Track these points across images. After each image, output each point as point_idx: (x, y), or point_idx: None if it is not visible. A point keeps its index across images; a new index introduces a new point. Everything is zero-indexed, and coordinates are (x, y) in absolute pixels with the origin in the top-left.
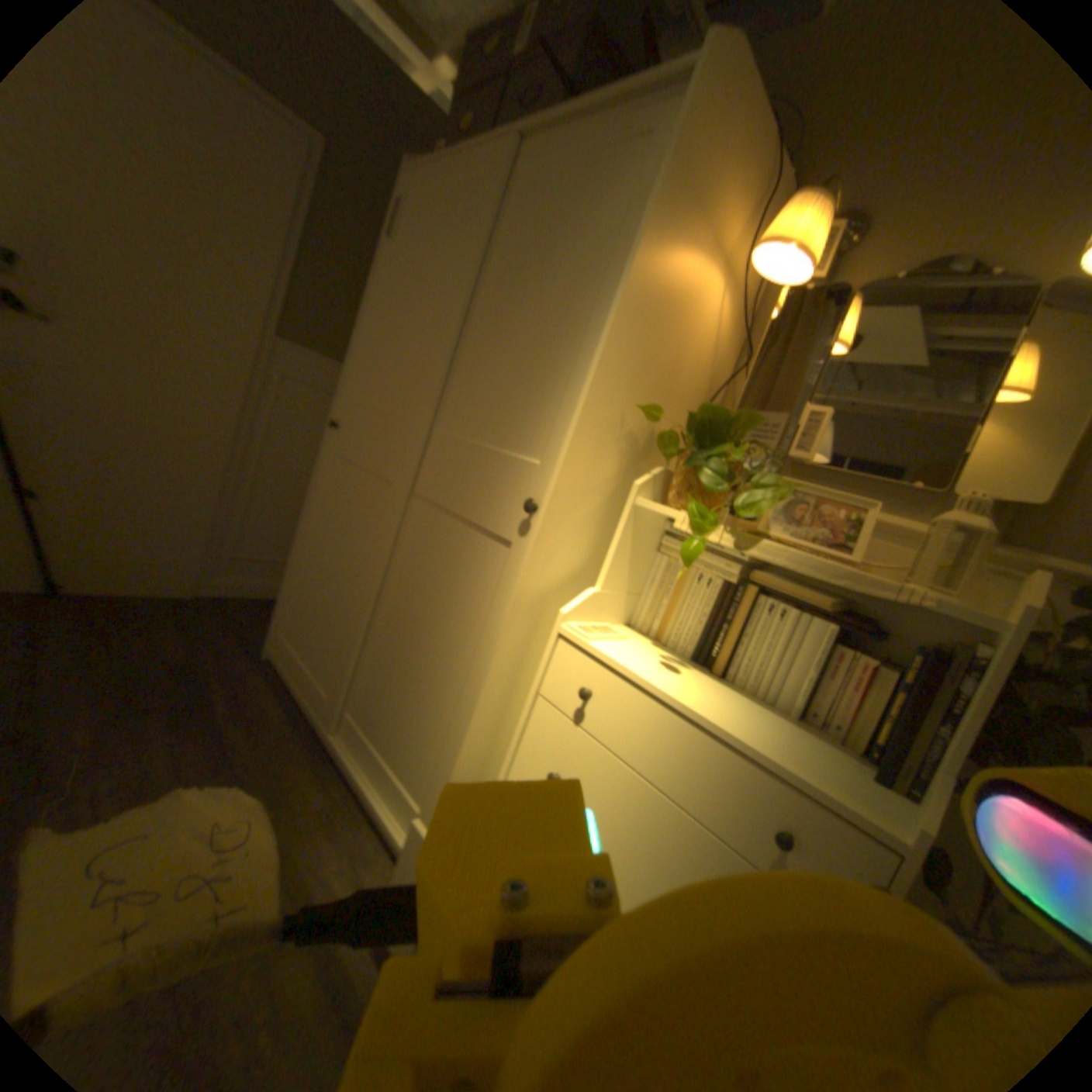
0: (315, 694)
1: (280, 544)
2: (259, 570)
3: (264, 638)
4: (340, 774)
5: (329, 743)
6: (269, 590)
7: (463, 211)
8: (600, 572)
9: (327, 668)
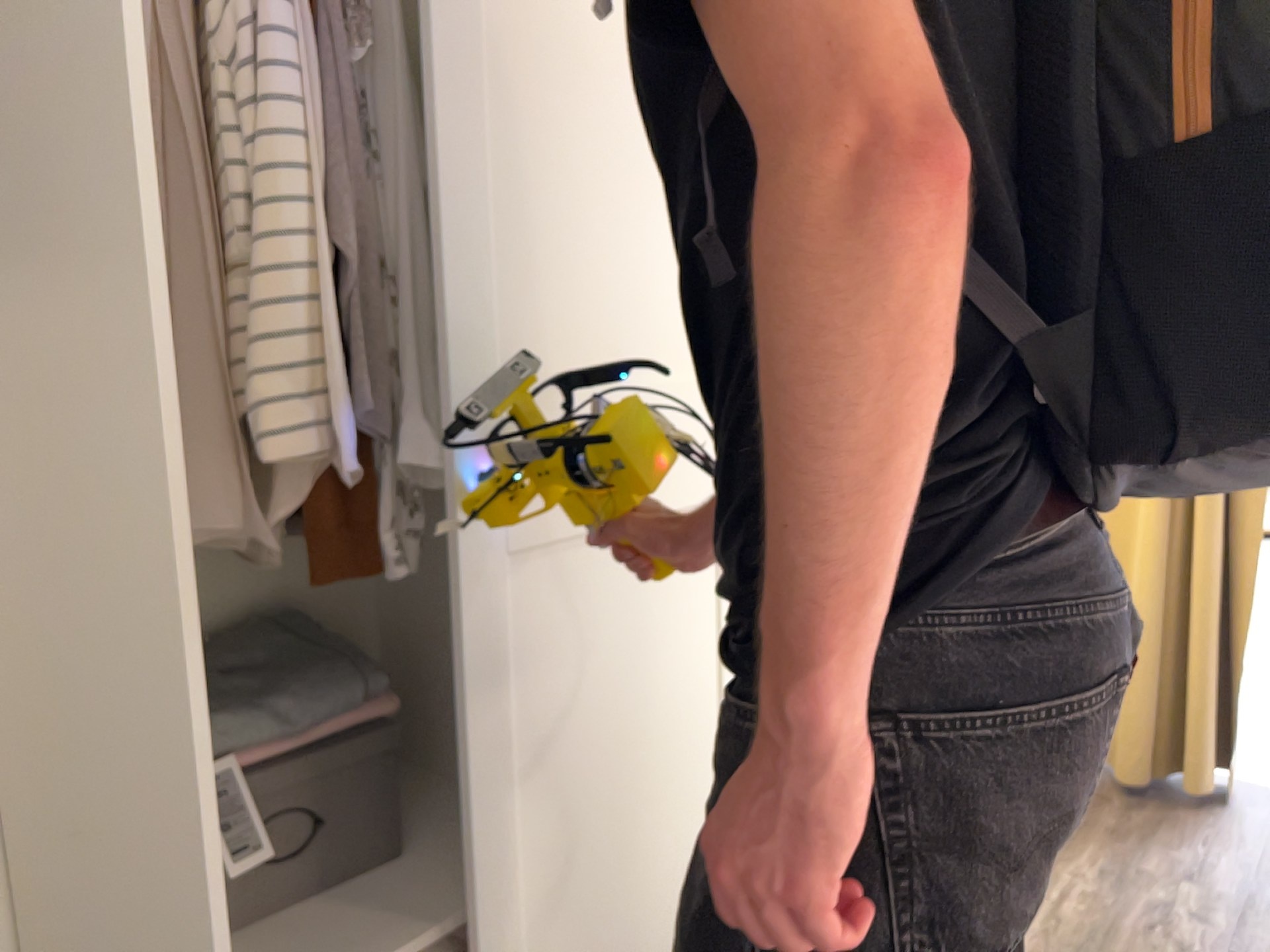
0: None
1: None
2: None
3: None
4: None
5: None
6: None
7: None
8: None
9: None
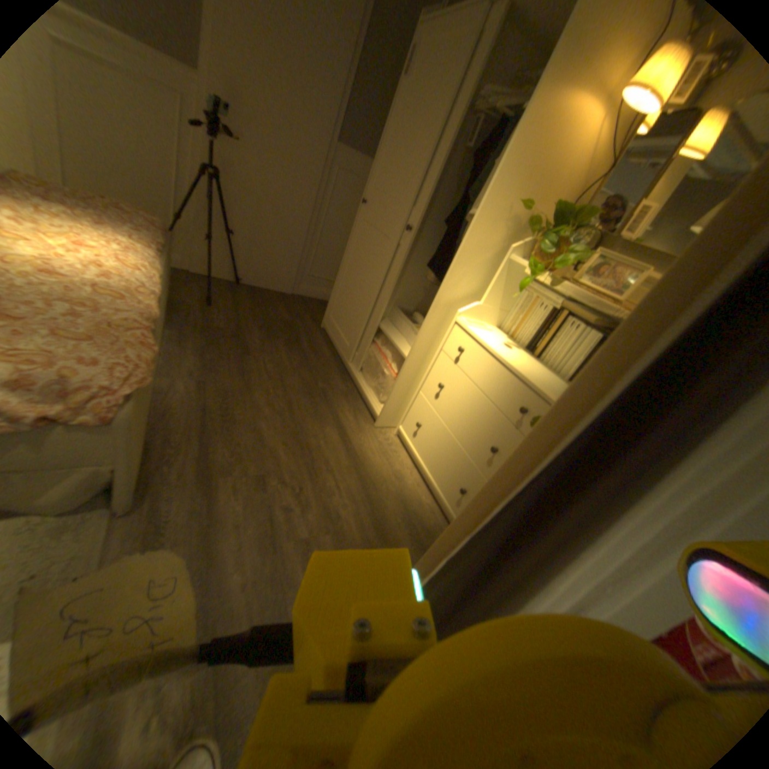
0: (346, 344)
1: (333, 270)
2: (322, 284)
3: (324, 318)
4: (354, 380)
5: (350, 365)
6: (326, 296)
7: (451, 60)
8: (486, 293)
9: (352, 332)
